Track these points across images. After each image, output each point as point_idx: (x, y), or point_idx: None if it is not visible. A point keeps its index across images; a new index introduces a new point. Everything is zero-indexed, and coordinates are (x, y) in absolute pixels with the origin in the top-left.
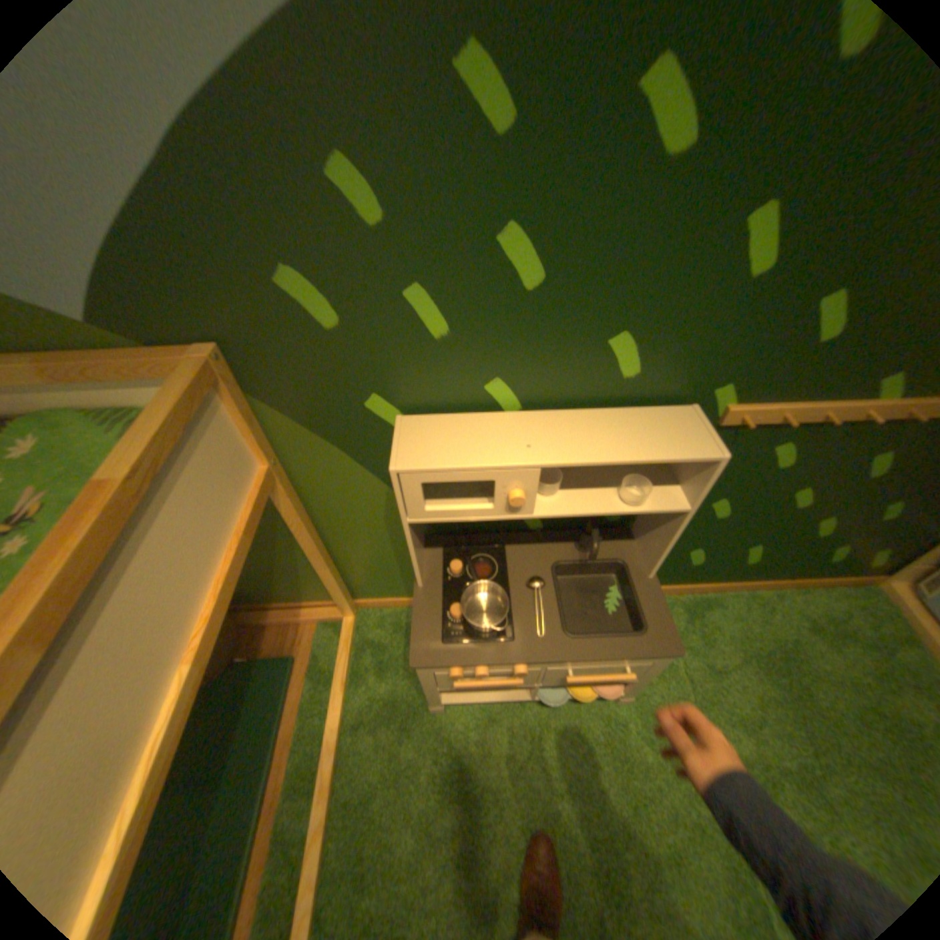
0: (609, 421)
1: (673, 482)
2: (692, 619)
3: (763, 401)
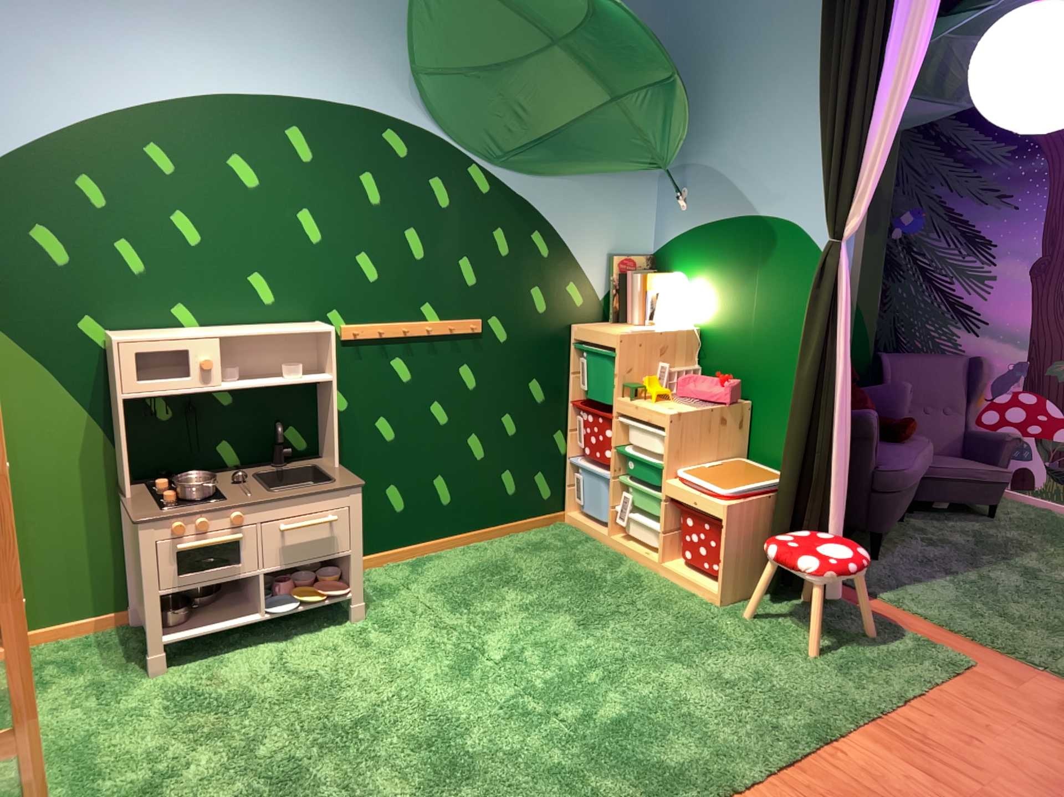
0: (261, 326)
1: (320, 372)
2: (416, 569)
3: (359, 321)
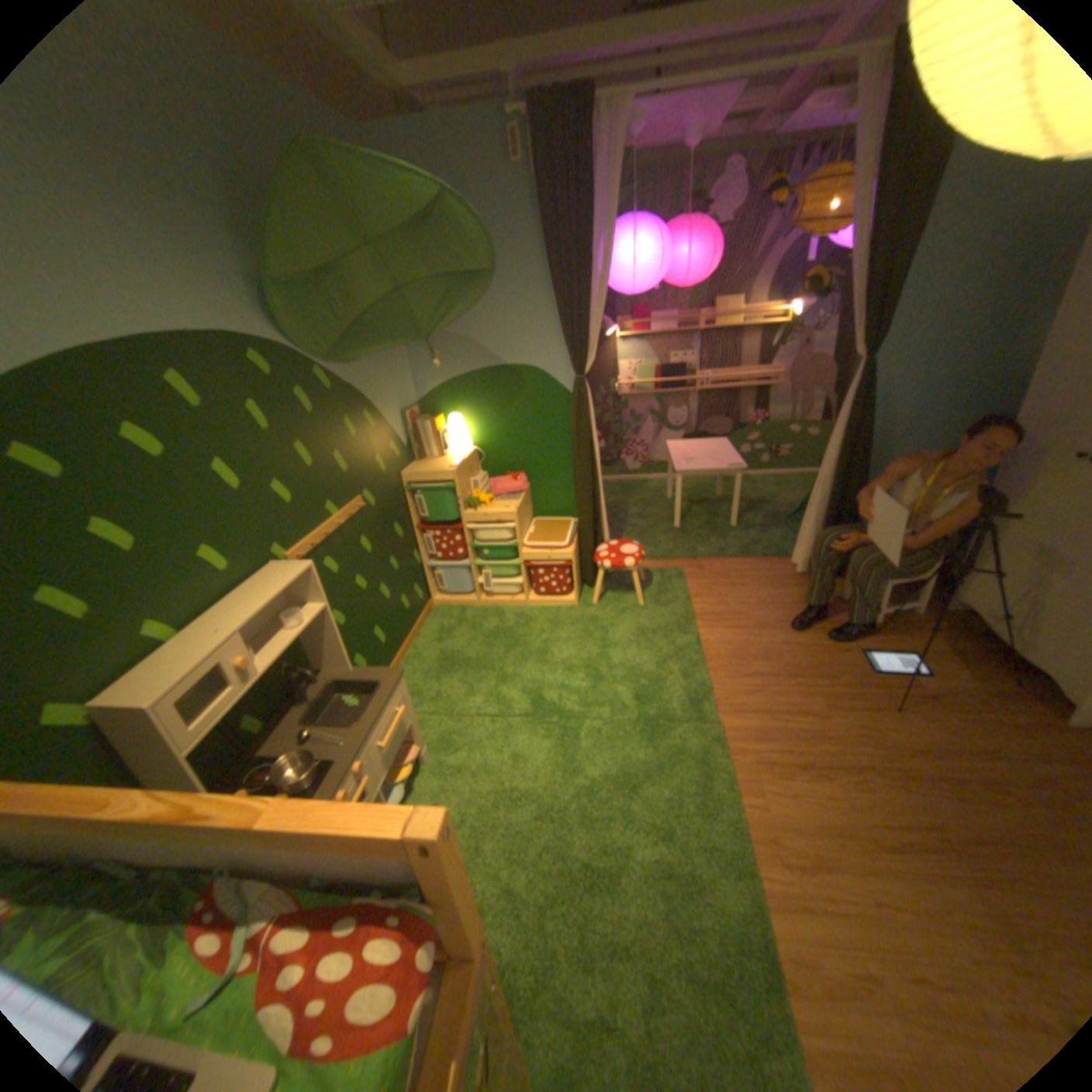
0: (238, 595)
1: (301, 605)
2: None
3: (293, 543)
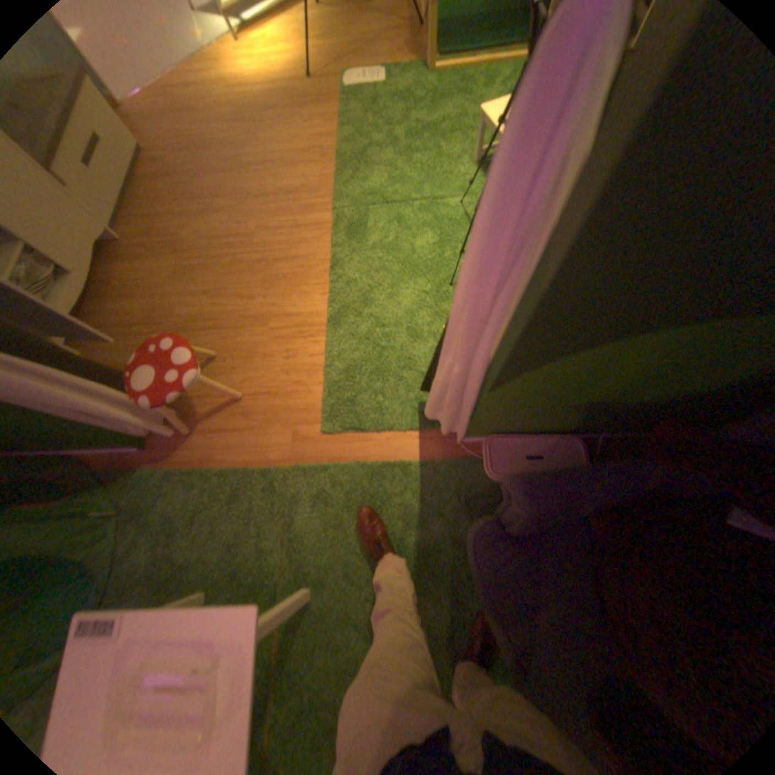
0: None
1: None
2: None
3: None
